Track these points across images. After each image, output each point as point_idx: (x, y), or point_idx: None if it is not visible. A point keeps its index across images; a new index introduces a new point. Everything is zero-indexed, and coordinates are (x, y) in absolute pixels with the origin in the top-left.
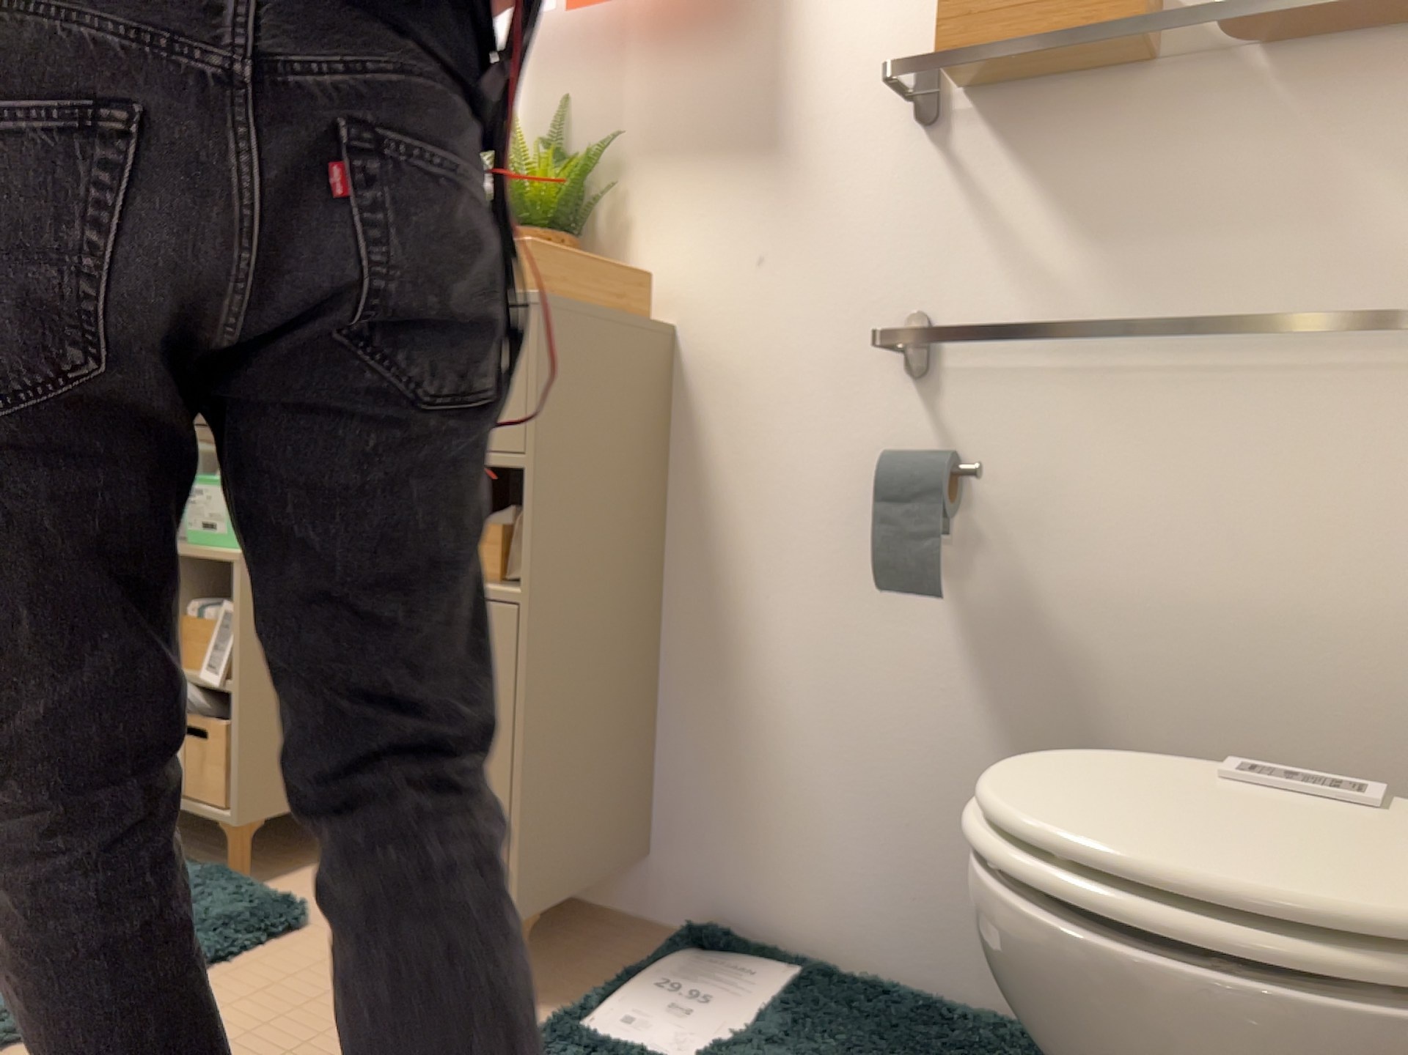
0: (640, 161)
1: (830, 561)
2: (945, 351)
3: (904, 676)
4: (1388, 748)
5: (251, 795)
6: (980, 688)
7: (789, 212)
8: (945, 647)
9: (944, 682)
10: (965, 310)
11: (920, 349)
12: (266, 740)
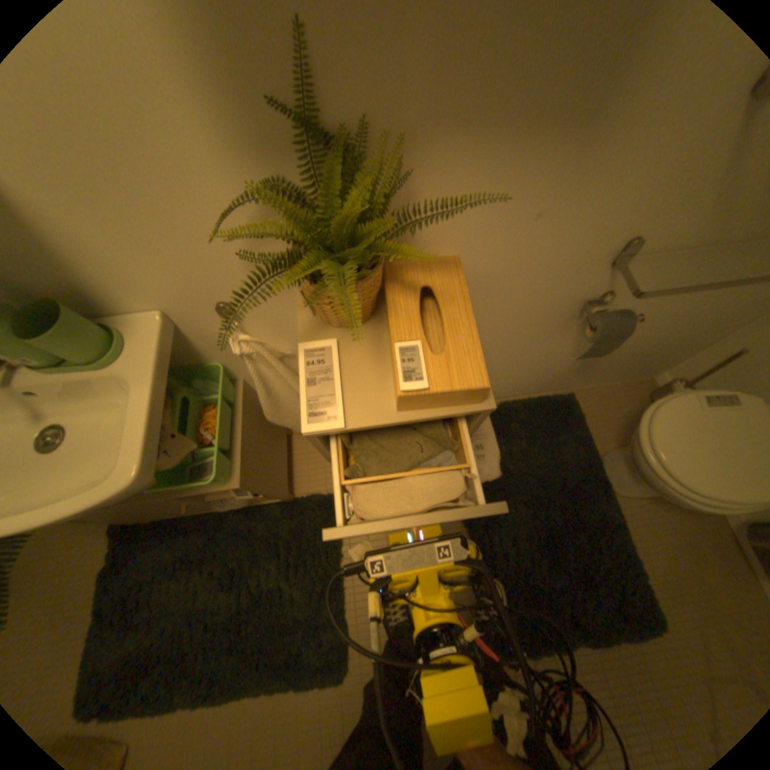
0: (428, 123)
1: (526, 334)
2: (641, 252)
3: (544, 353)
4: (701, 331)
5: (284, 497)
6: (574, 349)
7: (584, 174)
8: (566, 344)
9: (560, 351)
10: (672, 231)
11: (630, 255)
12: (276, 487)
